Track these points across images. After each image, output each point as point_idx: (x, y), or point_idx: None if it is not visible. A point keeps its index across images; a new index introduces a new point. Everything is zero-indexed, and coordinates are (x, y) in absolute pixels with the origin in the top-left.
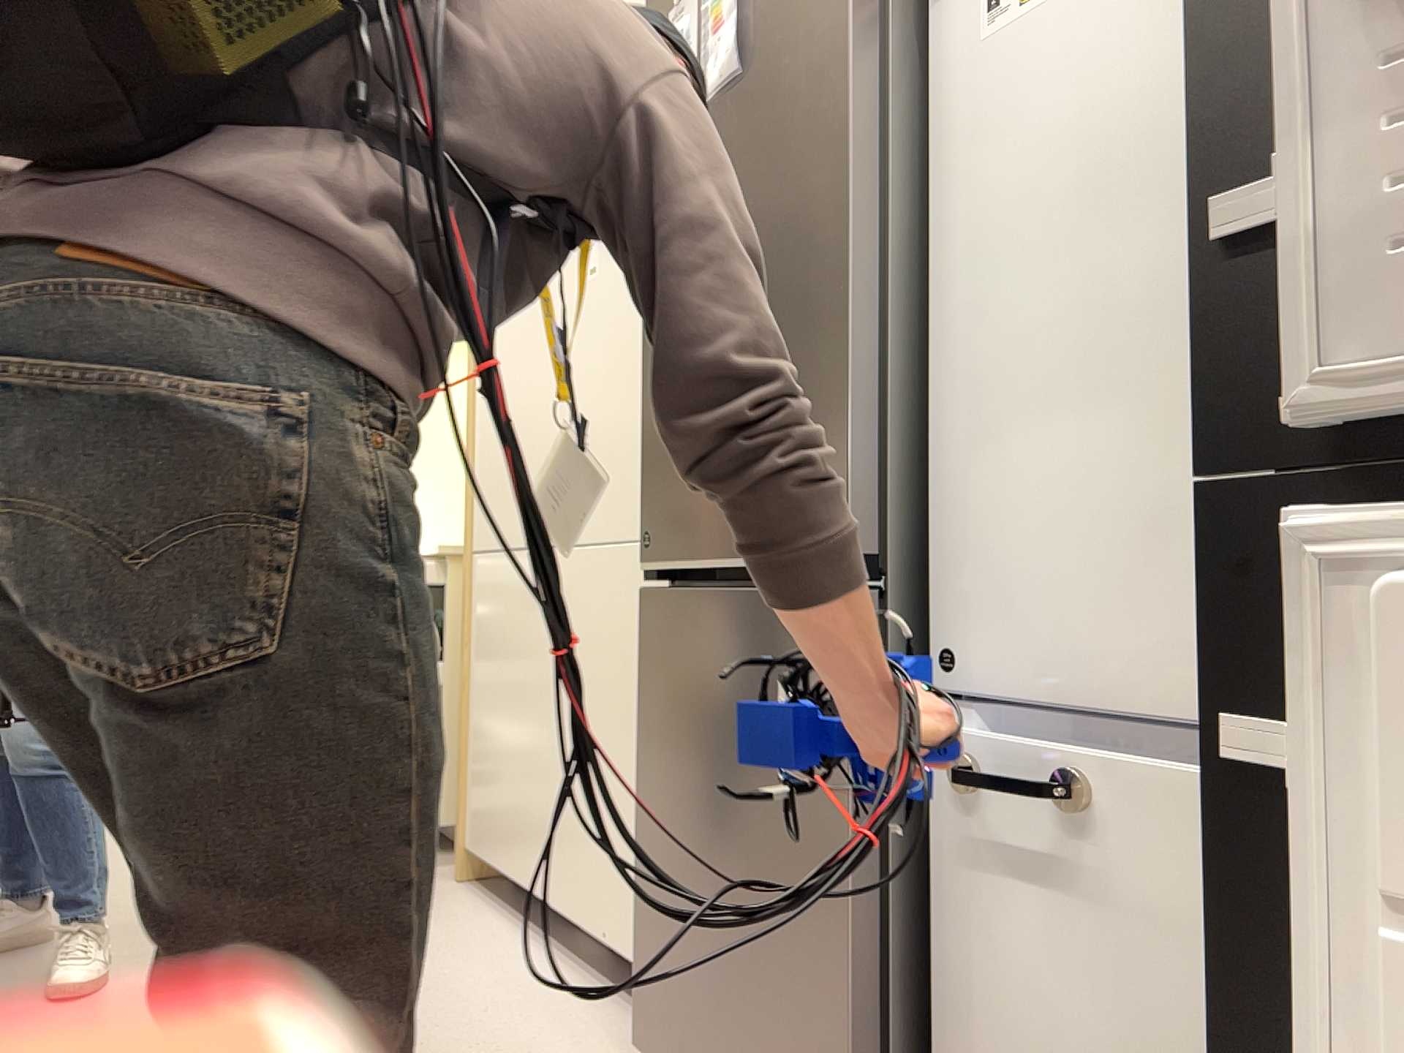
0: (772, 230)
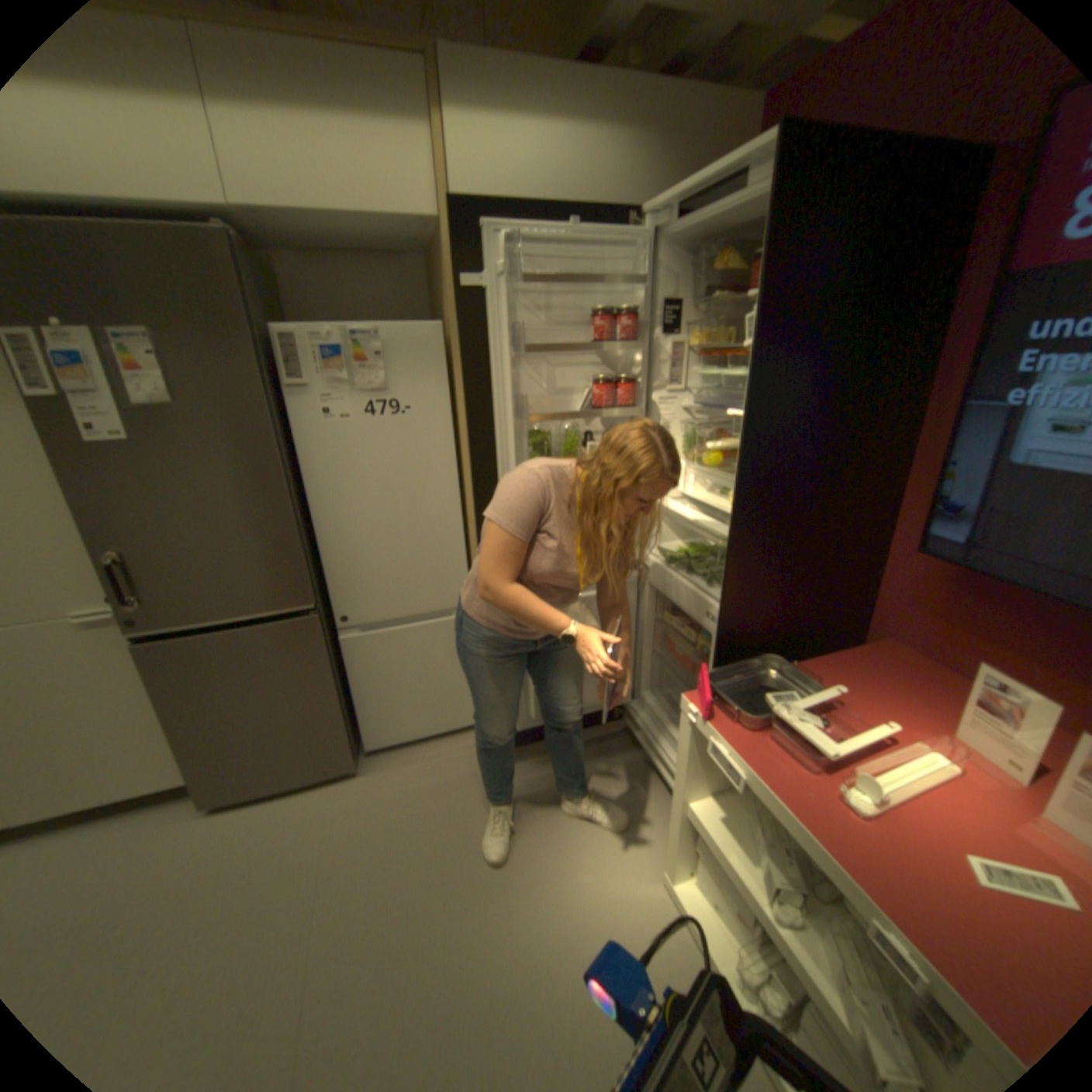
0: (225, 487)
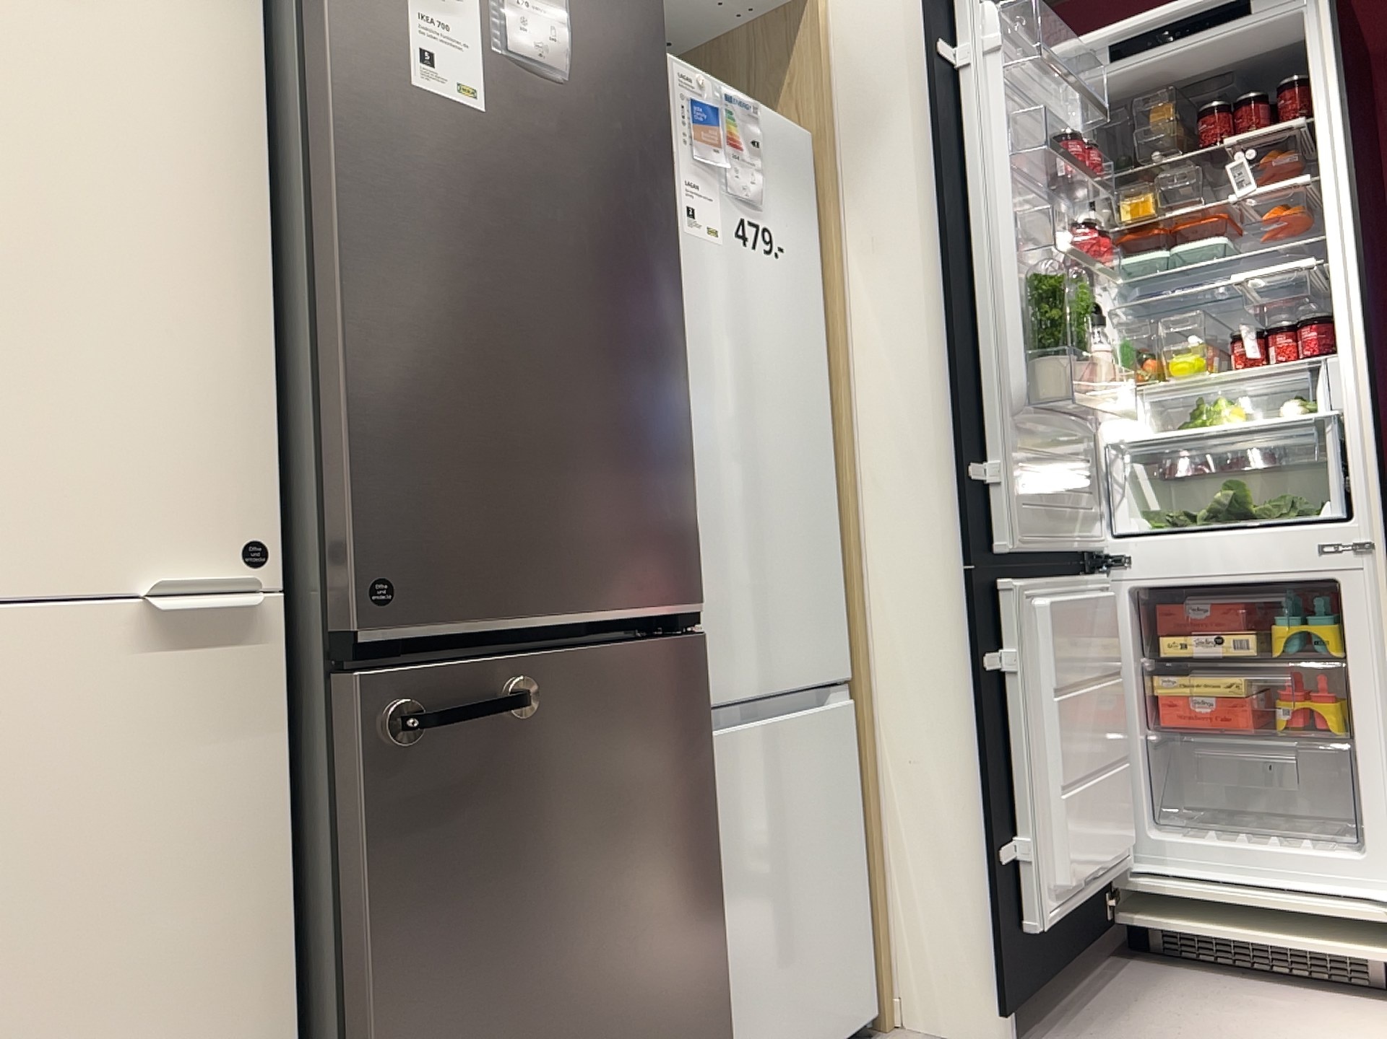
0: (609, 278)
